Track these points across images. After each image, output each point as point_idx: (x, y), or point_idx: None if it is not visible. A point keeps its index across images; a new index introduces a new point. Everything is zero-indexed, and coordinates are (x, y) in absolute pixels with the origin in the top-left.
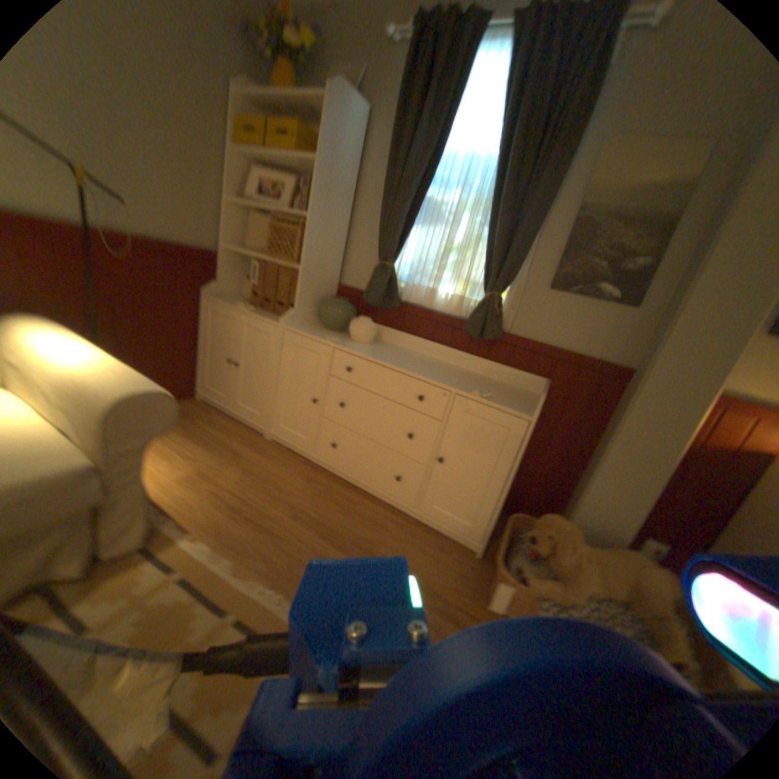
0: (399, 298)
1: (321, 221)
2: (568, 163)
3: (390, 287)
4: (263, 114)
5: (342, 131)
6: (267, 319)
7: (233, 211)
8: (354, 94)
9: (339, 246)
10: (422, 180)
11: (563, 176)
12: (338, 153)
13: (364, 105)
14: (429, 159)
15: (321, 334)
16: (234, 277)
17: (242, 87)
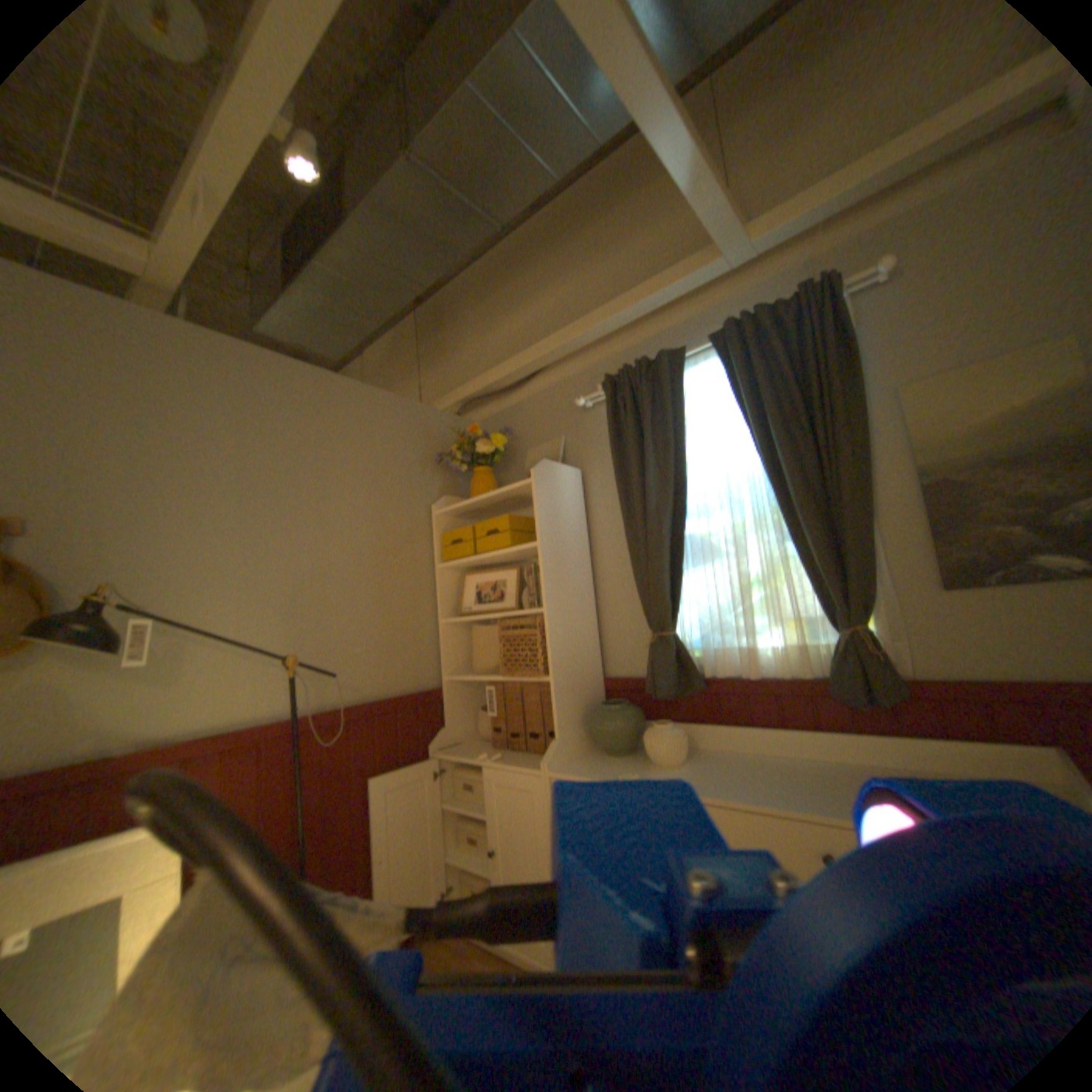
0: (701, 674)
1: (561, 608)
2: (865, 433)
3: (680, 661)
4: (467, 518)
5: (558, 505)
6: (520, 766)
7: (451, 629)
8: (560, 466)
9: (590, 628)
10: (672, 518)
11: (867, 448)
12: (560, 527)
13: (573, 470)
14: (671, 494)
15: (605, 769)
16: (464, 710)
17: (443, 503)
